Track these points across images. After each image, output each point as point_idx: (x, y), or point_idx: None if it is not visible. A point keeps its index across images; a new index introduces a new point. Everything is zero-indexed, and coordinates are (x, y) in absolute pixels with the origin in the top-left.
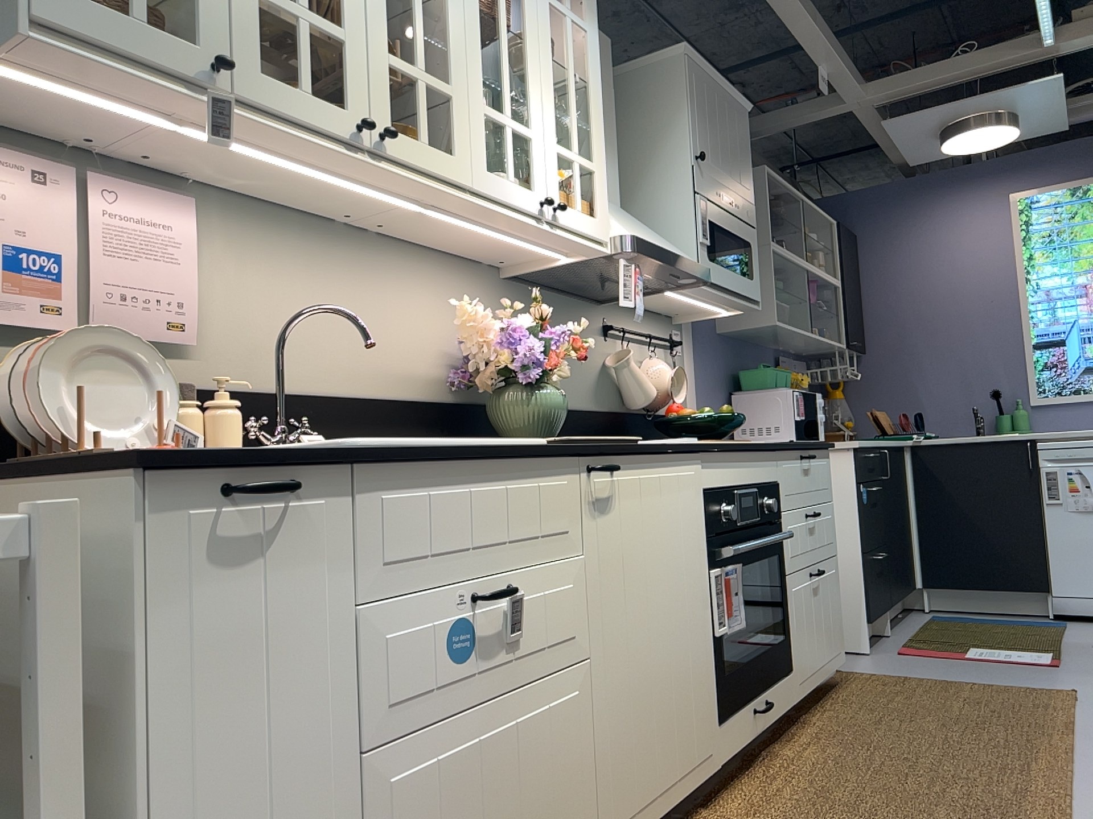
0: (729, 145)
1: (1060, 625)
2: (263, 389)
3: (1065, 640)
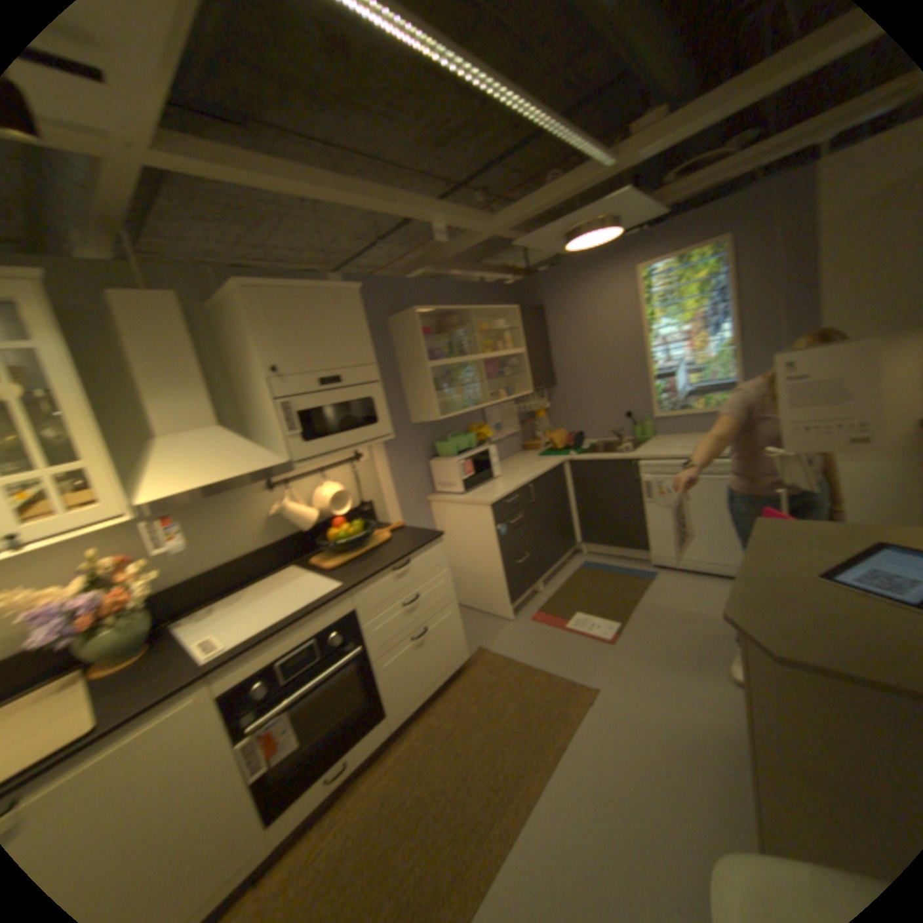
0: (328, 333)
1: (652, 580)
2: None
3: (642, 604)
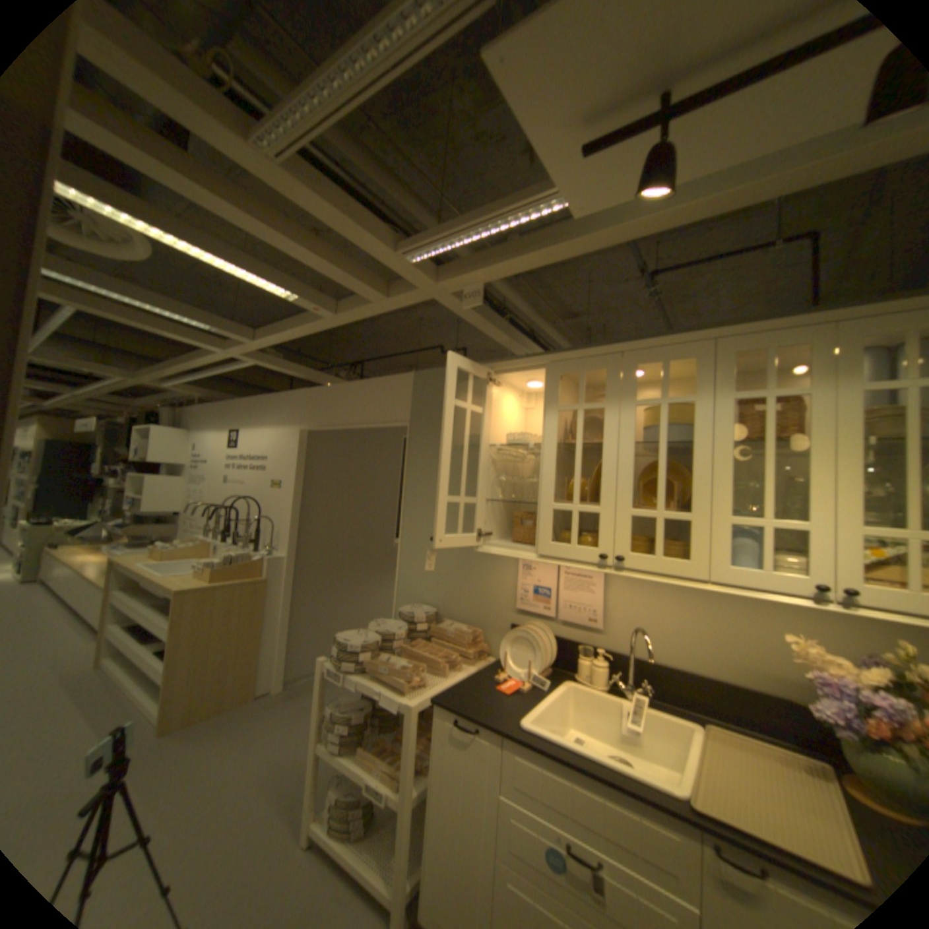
0: None
1: None
2: (642, 658)
3: None
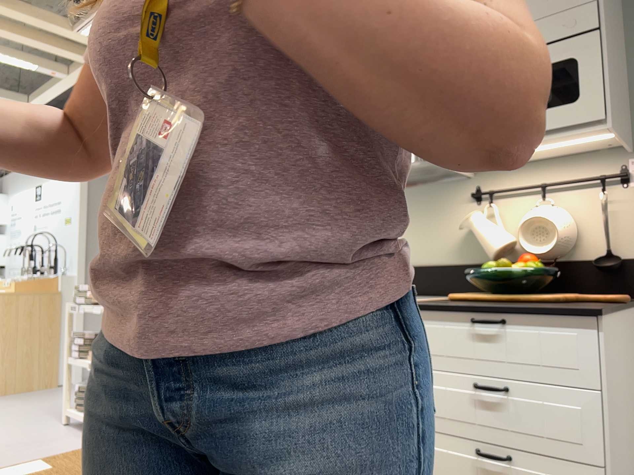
0: None
1: None
2: None
3: None
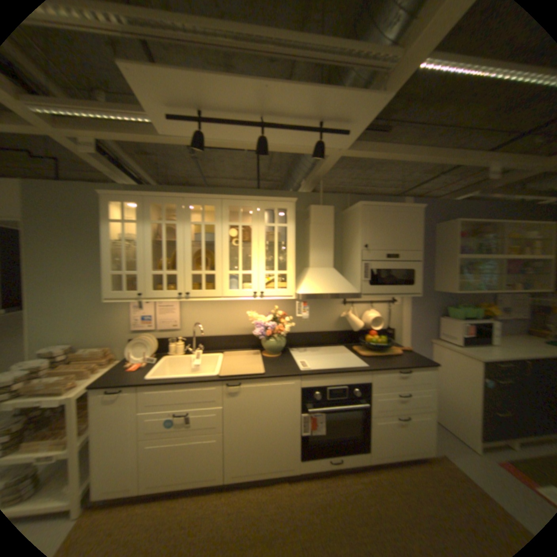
0: (397, 231)
1: None
2: (197, 335)
3: None
